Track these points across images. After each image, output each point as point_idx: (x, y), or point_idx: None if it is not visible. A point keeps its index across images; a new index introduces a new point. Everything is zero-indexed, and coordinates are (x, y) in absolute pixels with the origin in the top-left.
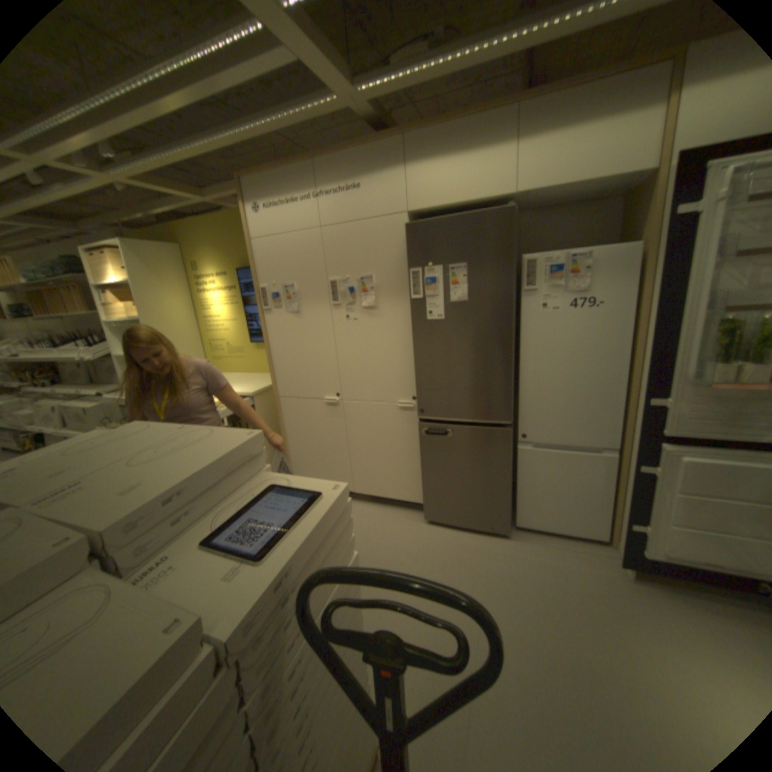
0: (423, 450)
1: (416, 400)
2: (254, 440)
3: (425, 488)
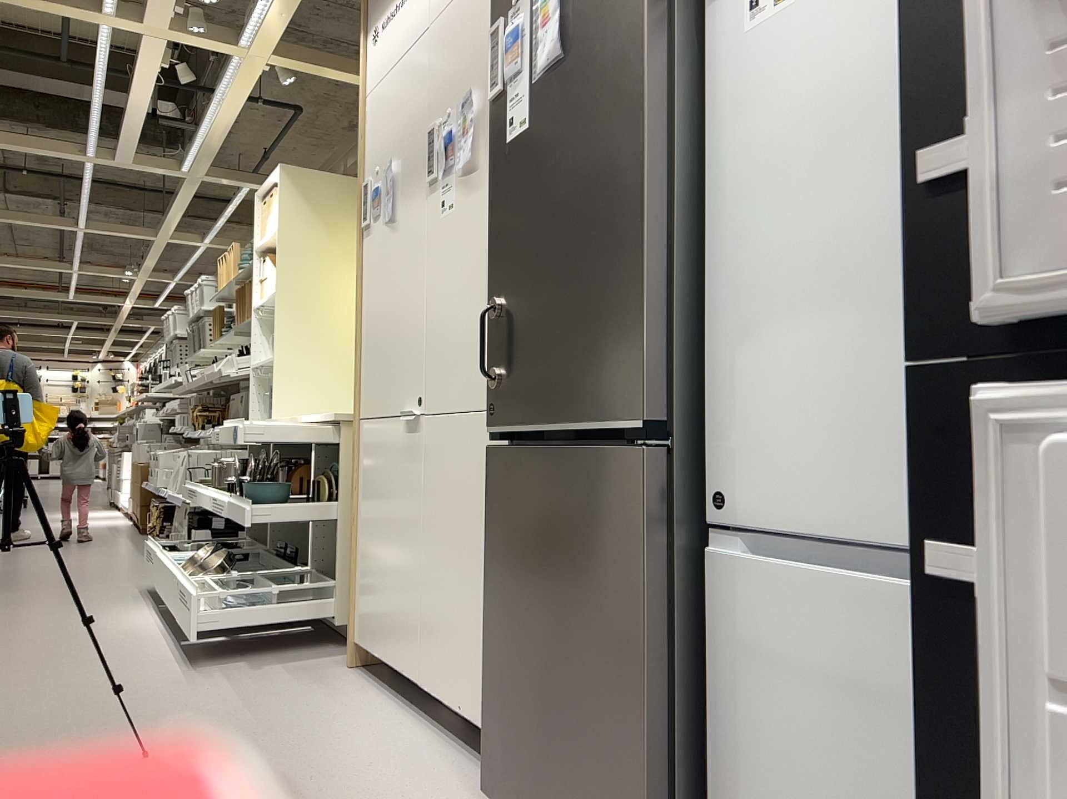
0: (490, 538)
1: (488, 379)
2: None
3: (492, 676)
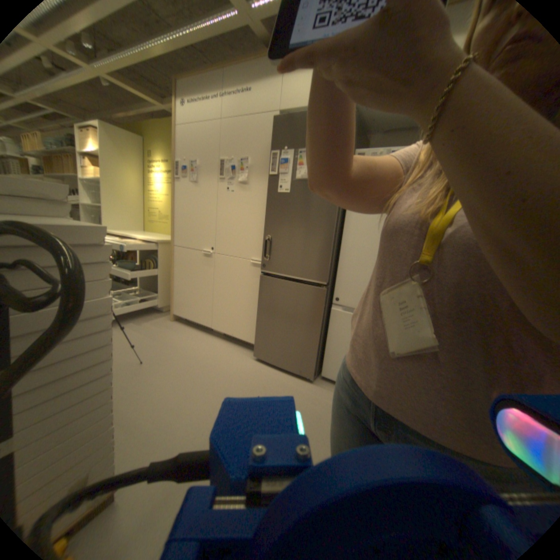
0: (260, 298)
1: (261, 256)
2: (64, 195)
3: (258, 330)
